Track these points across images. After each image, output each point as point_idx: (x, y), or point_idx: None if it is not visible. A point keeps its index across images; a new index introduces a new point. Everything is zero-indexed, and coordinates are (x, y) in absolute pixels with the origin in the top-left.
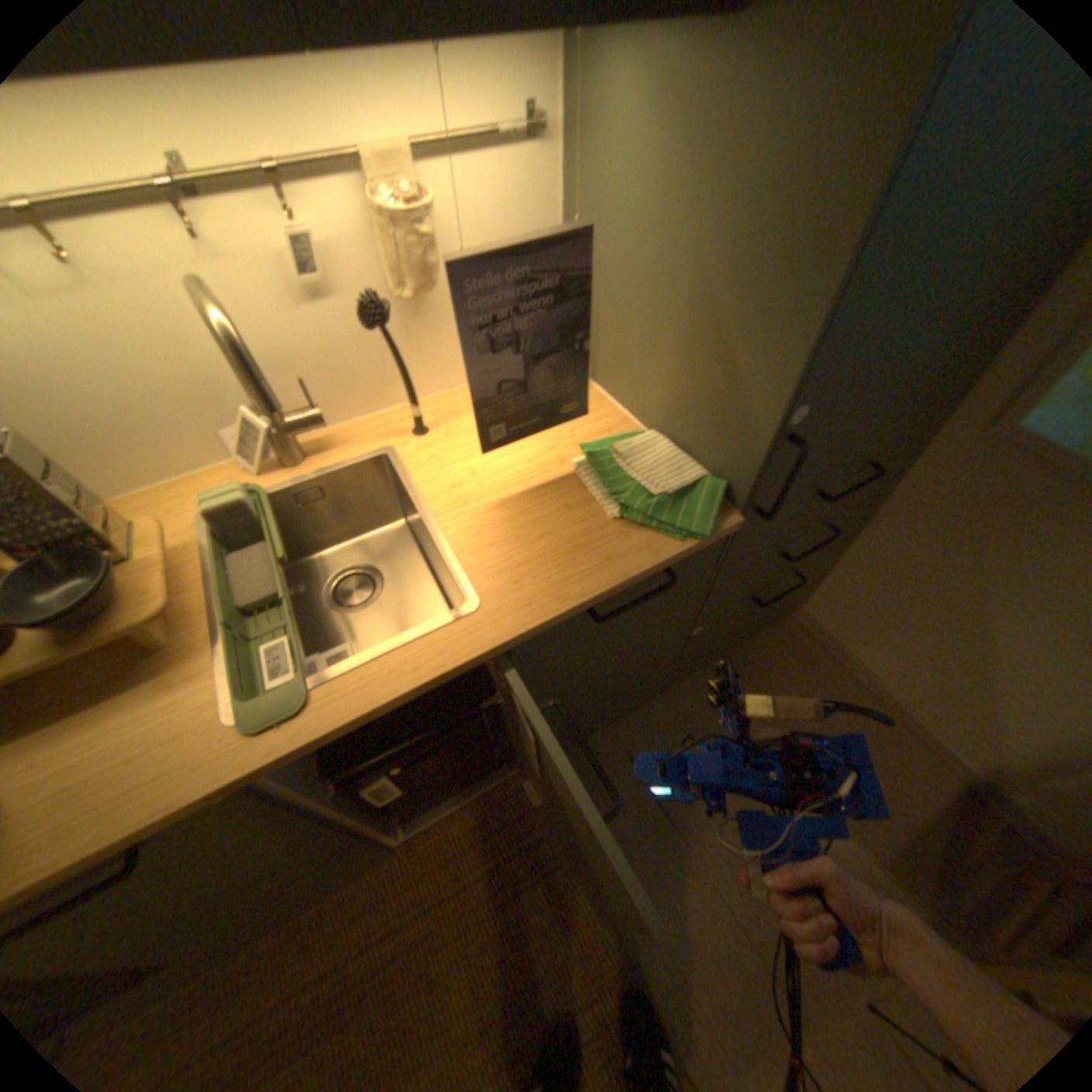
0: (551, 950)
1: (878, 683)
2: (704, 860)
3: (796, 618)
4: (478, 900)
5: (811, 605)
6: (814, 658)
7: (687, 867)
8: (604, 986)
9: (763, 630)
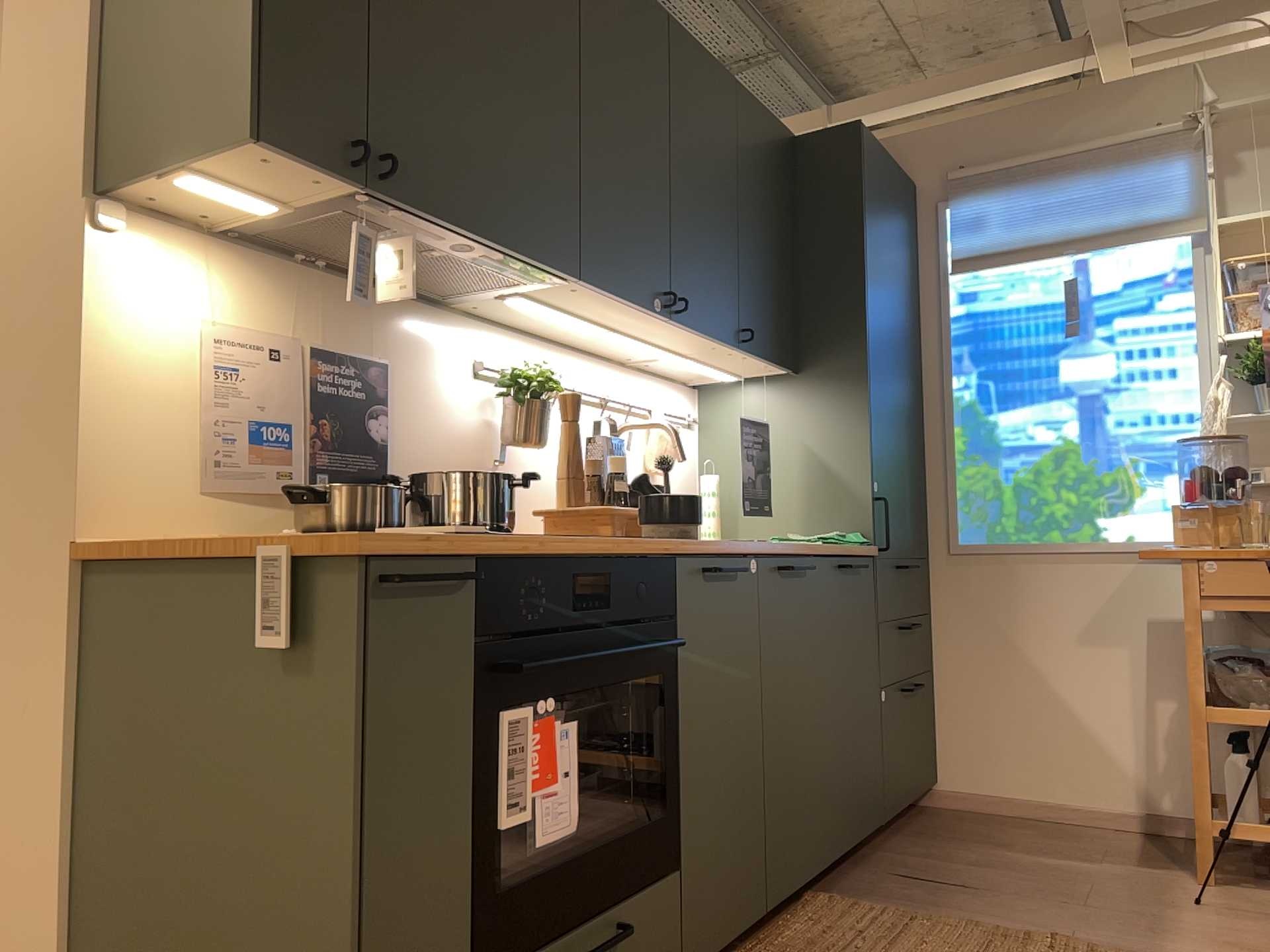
0: (960, 944)
1: (1032, 800)
2: (1018, 892)
3: (940, 802)
4: (867, 946)
5: (942, 775)
6: (977, 815)
7: (1010, 897)
8: (1022, 942)
9: (923, 814)
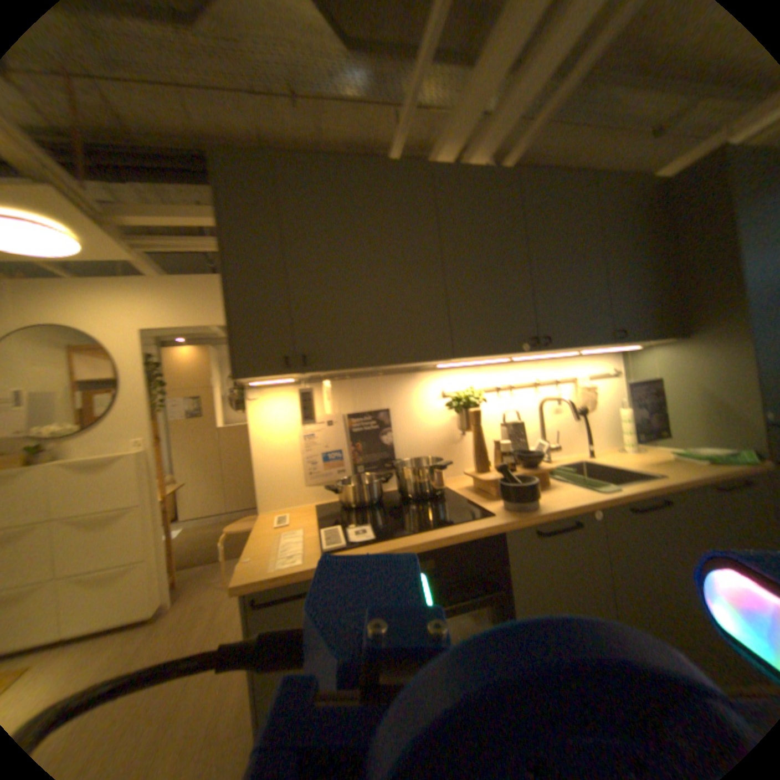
0: None
1: None
2: None
3: None
4: None
5: None
6: None
7: None
8: None
9: None
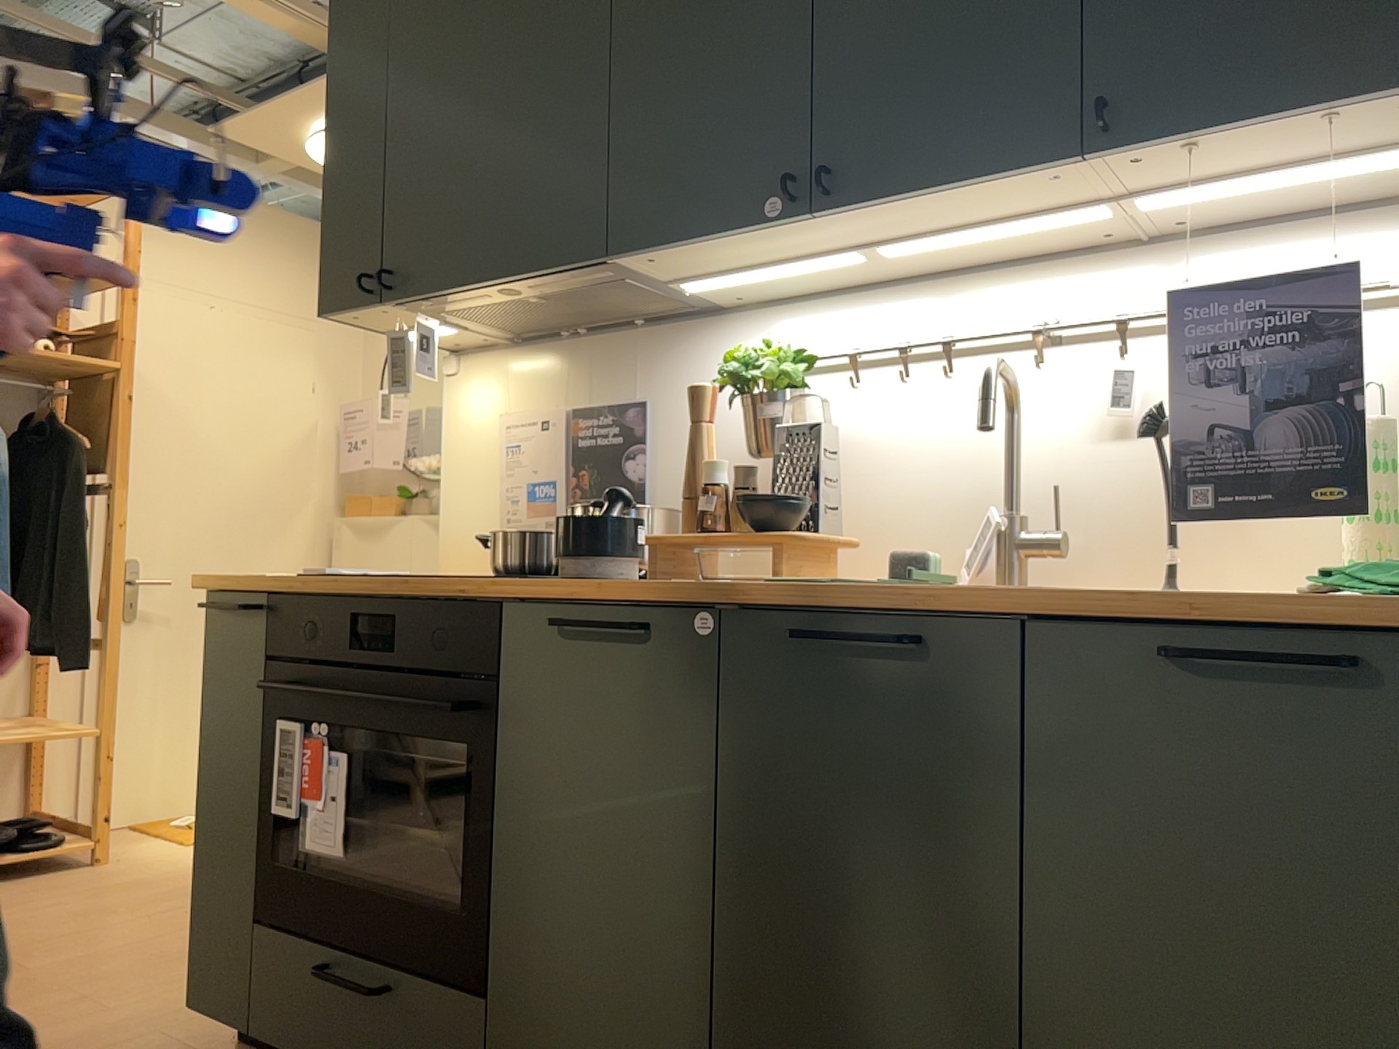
0: None
1: None
2: None
3: None
4: None
5: None
6: None
7: None
8: None
9: None
